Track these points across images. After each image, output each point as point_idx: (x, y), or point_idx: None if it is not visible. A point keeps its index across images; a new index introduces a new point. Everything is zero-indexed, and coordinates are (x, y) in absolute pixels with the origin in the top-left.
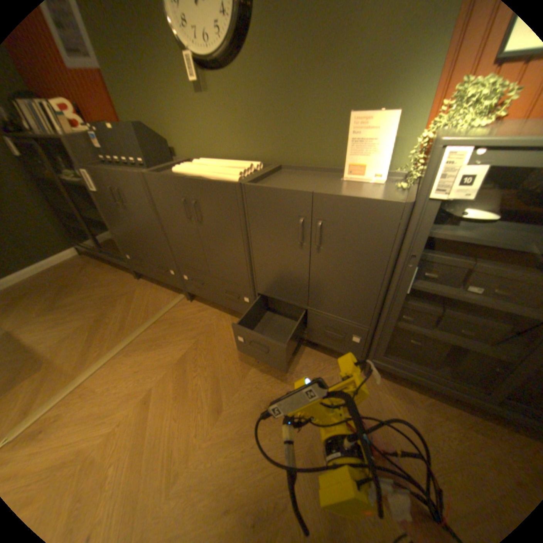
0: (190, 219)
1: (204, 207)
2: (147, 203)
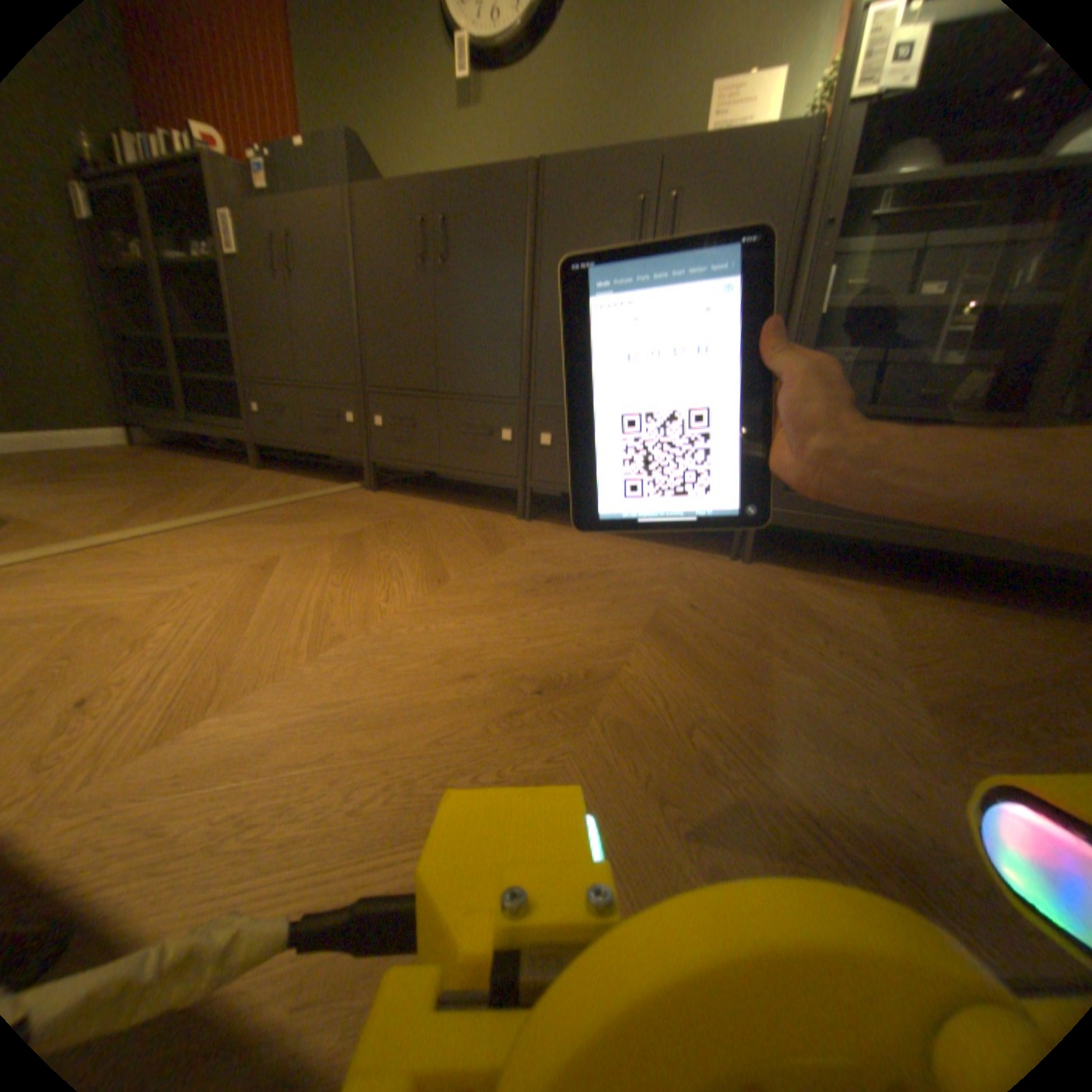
0: (426, 260)
1: (460, 224)
2: (343, 250)
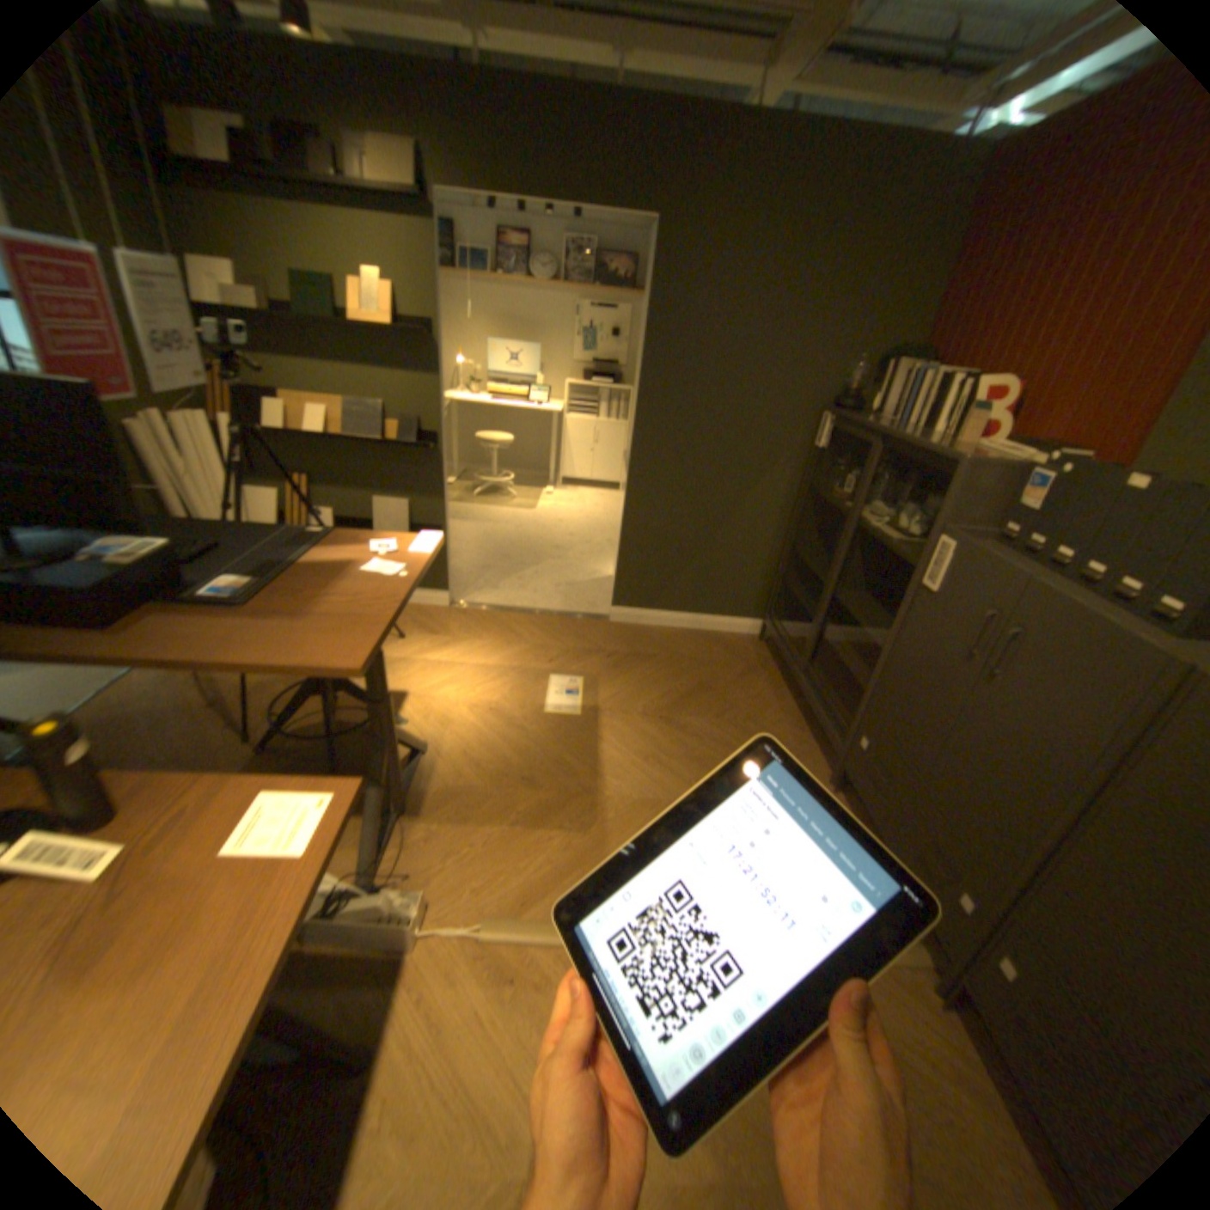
0: None
1: None
2: (1100, 734)
